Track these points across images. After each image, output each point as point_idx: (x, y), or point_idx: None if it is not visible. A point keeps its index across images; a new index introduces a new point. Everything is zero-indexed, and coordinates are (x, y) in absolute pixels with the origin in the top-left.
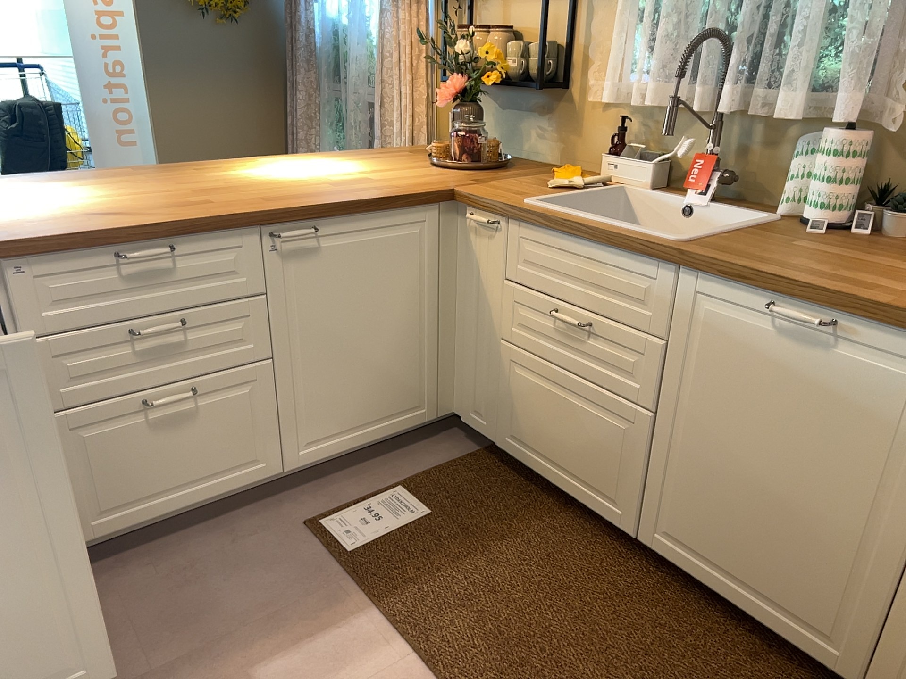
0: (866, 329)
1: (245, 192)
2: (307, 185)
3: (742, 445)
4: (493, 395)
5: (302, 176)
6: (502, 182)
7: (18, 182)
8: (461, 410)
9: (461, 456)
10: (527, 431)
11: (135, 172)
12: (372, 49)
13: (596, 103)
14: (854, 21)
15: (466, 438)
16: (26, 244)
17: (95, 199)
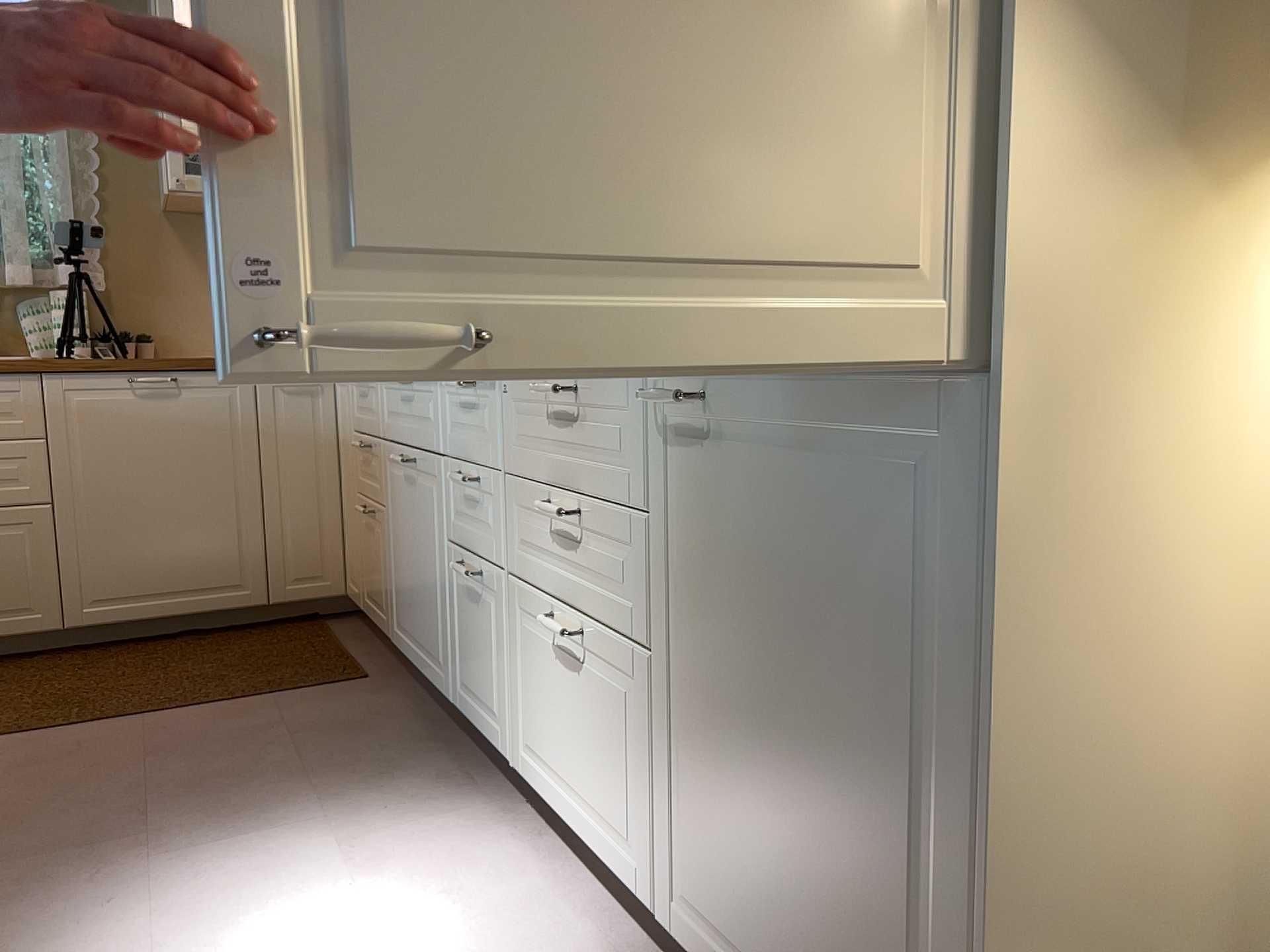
0: (195, 376)
1: None
2: None
3: (139, 488)
4: None
5: None
6: None
7: None
8: None
9: None
10: None
11: None
12: None
13: None
14: (50, 217)
15: None
16: None
17: None
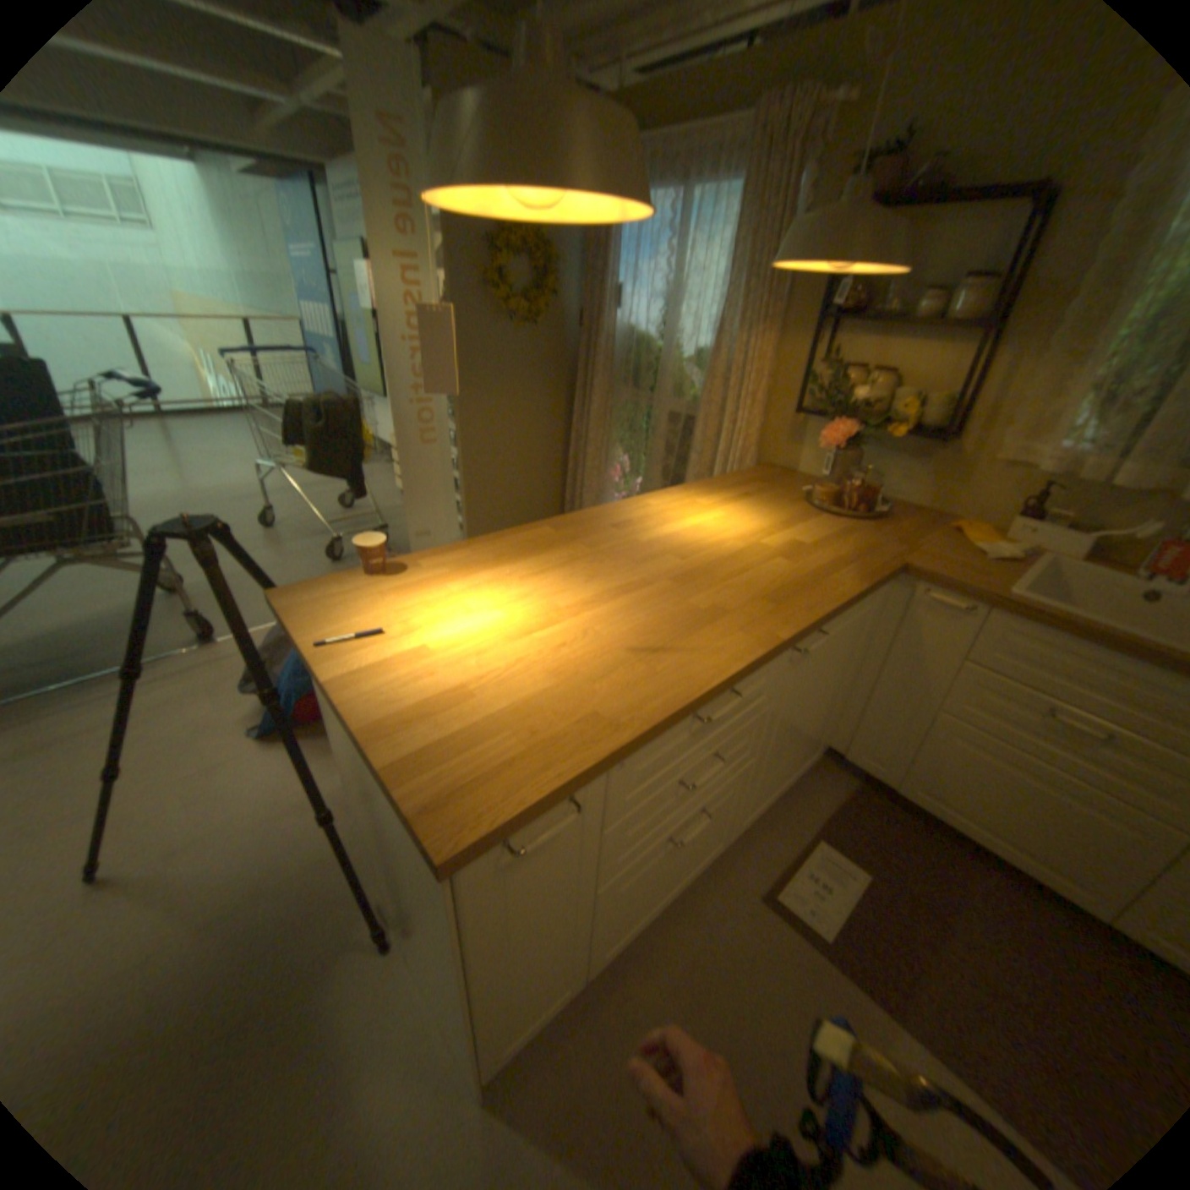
0: None
1: (725, 580)
2: (767, 562)
3: None
4: (909, 753)
5: (732, 538)
6: (934, 547)
7: (464, 564)
8: (846, 749)
9: (851, 795)
10: (958, 796)
11: (558, 532)
12: (691, 363)
13: (1006, 458)
14: None
15: (842, 771)
16: (637, 739)
17: (592, 606)
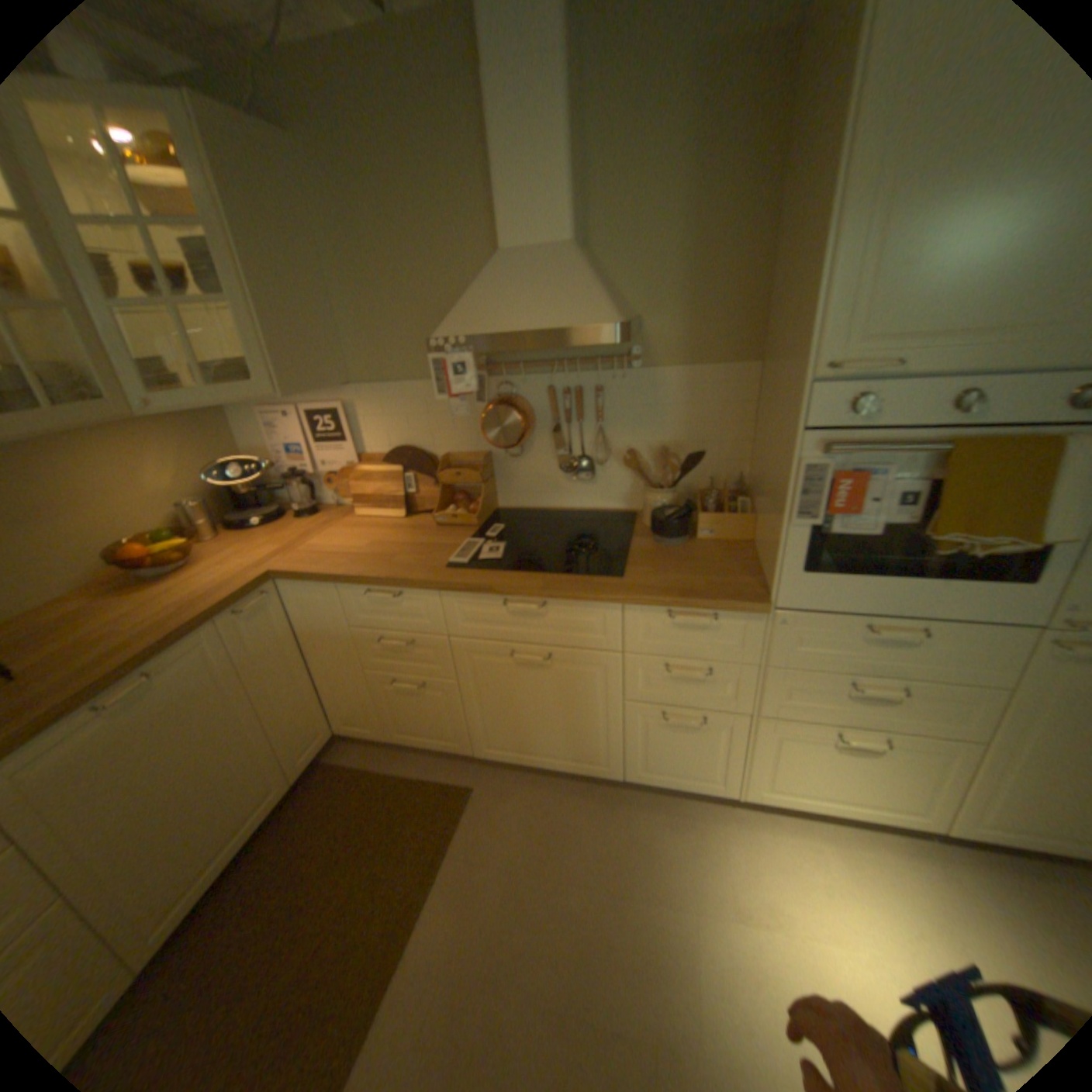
0: (162, 658)
1: None
2: None
3: (154, 798)
4: None
5: None
6: None
7: None
8: None
9: None
10: None
11: None
12: None
13: None
14: None
15: None
16: None
17: None
